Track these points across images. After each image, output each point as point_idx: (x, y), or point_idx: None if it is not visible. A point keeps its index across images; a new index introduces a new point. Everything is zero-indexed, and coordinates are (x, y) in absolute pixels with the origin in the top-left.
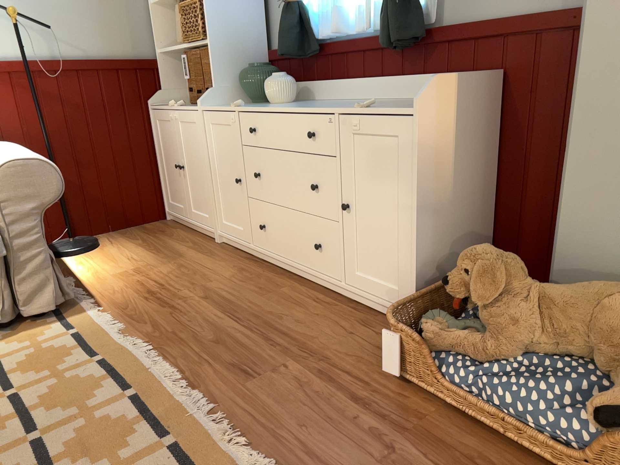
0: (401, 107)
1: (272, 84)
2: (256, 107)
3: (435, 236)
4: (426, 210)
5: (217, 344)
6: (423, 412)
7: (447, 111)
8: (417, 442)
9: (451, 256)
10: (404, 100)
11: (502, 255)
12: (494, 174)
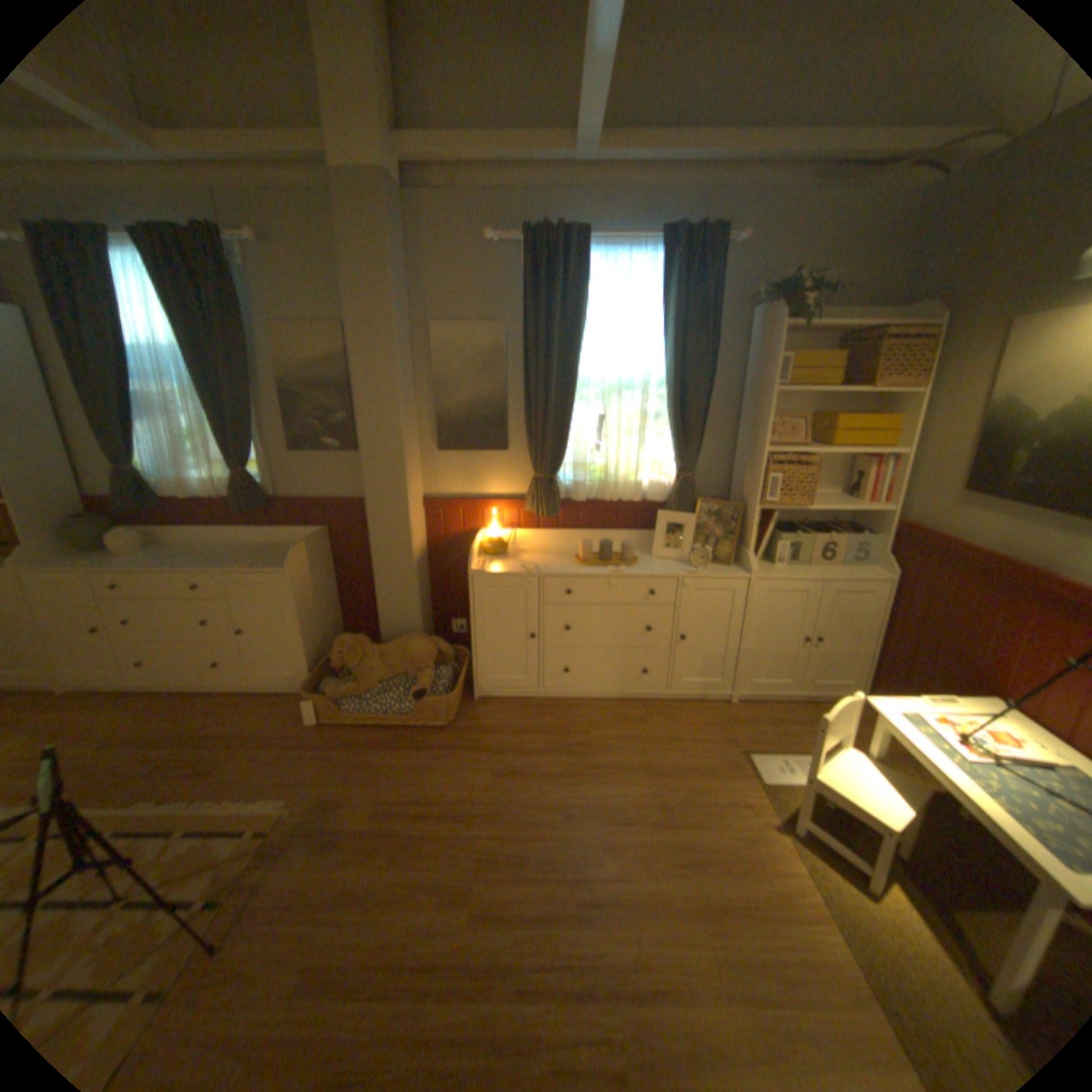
0: (273, 566)
1: (106, 535)
2: (108, 566)
3: (311, 635)
4: (304, 623)
5: (158, 771)
6: (336, 736)
7: (303, 563)
8: (339, 751)
9: (322, 642)
10: (260, 546)
11: (355, 638)
12: (335, 585)
